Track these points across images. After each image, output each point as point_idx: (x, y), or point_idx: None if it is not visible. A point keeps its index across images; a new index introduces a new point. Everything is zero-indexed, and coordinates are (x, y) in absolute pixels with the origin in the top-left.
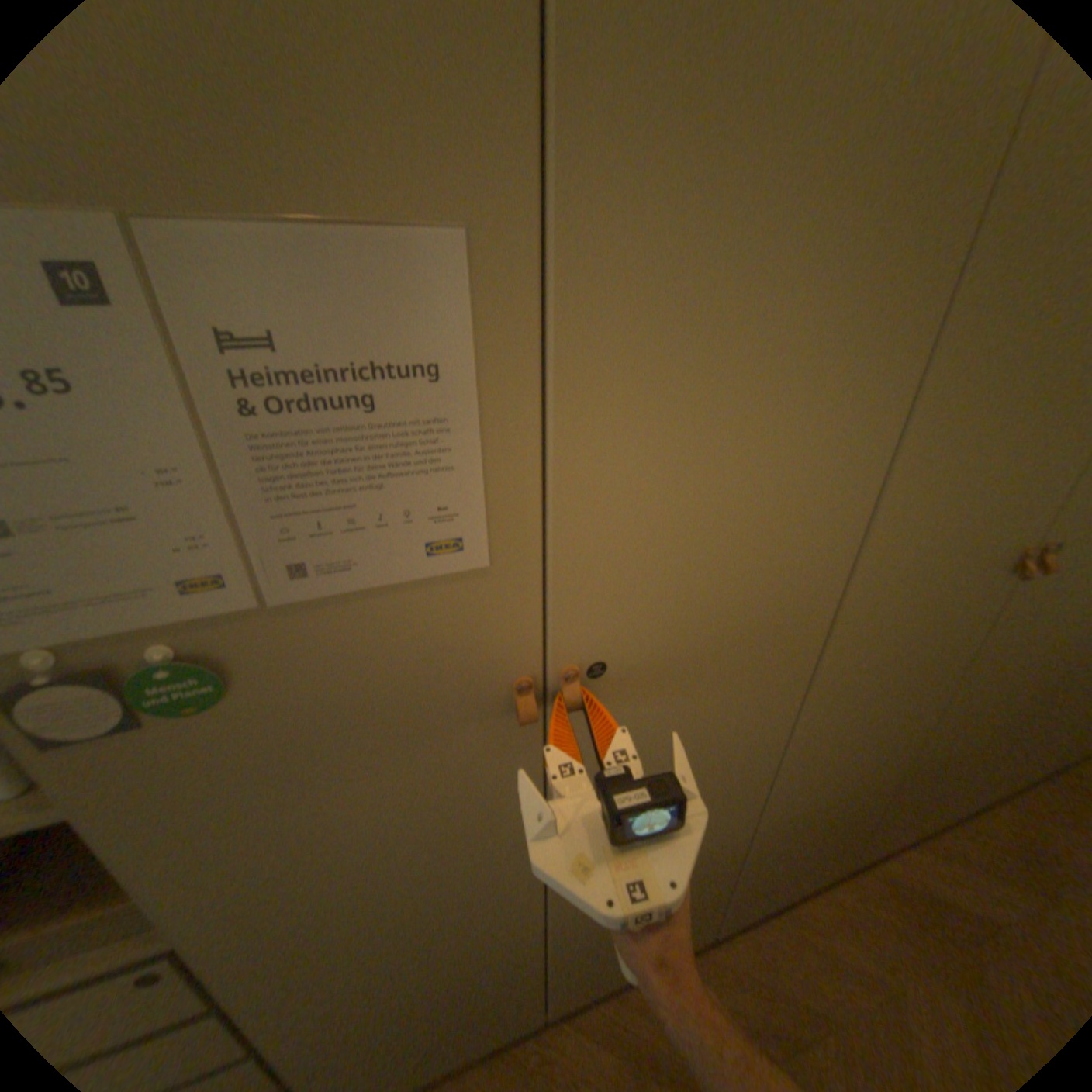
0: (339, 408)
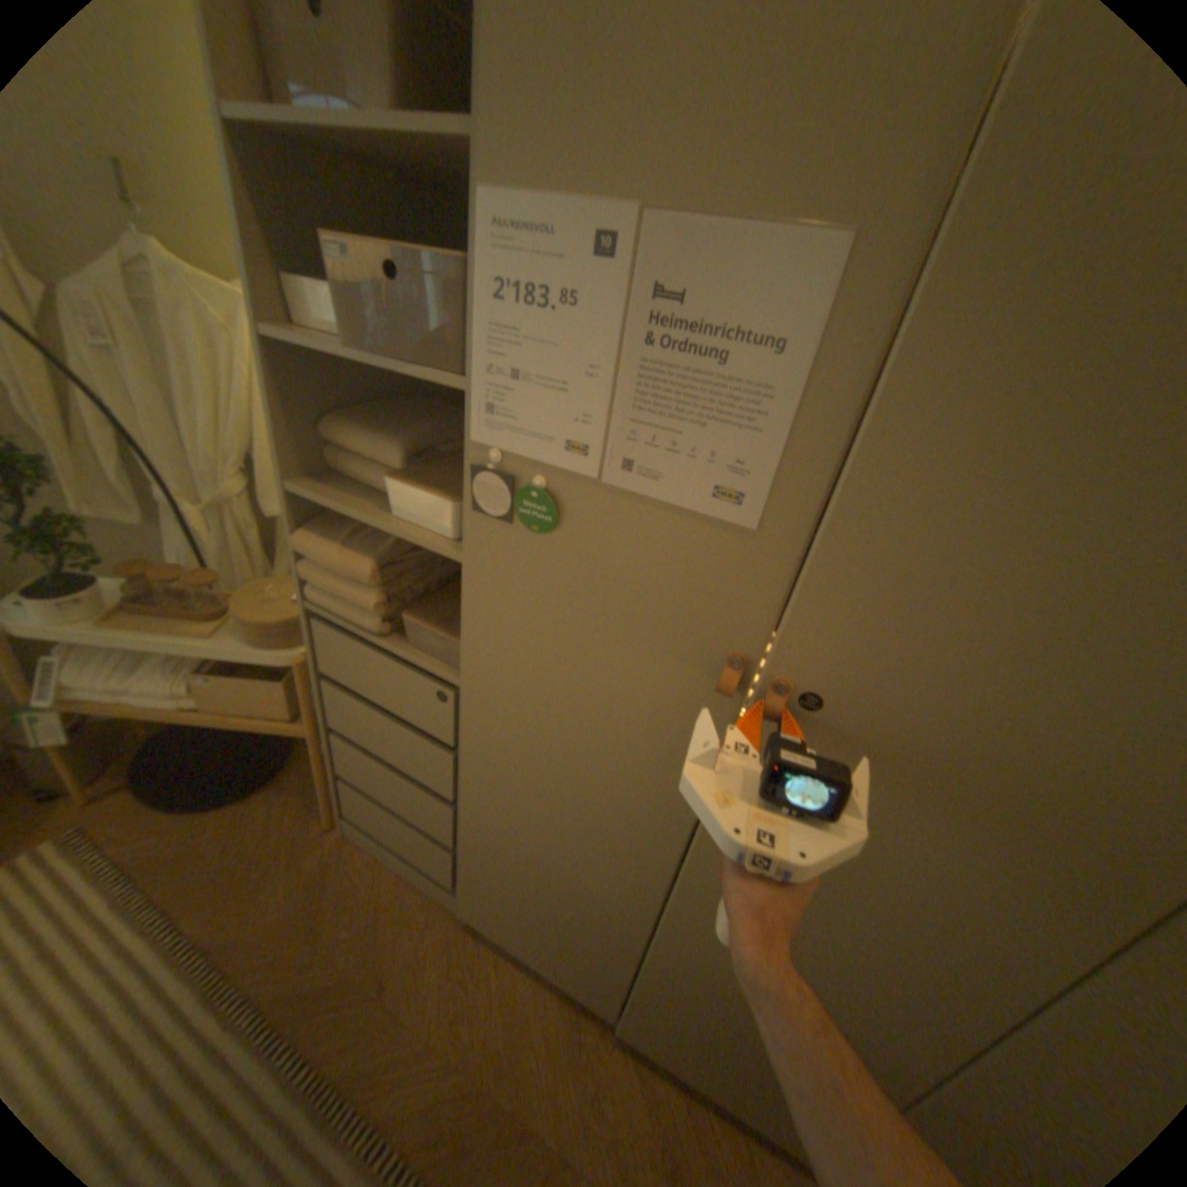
0: (702, 356)
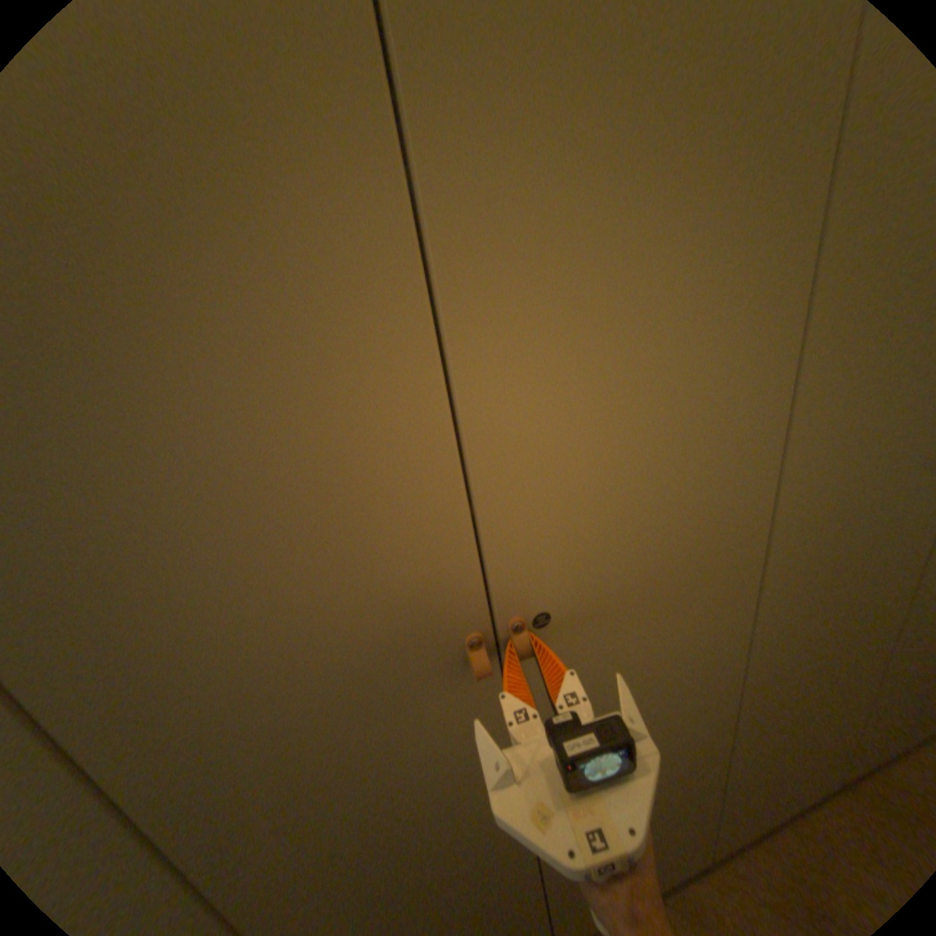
0: None
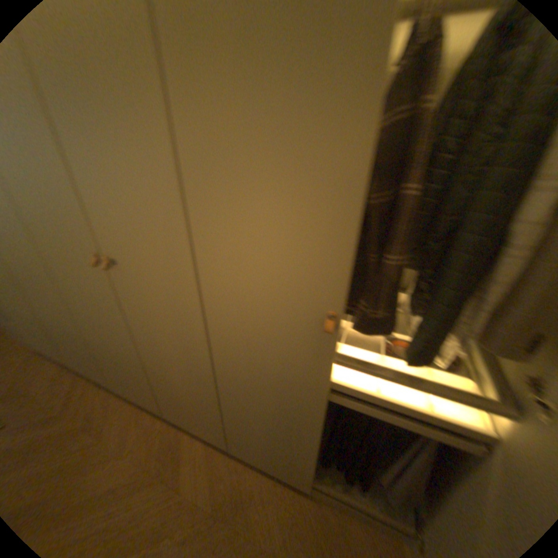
0: None
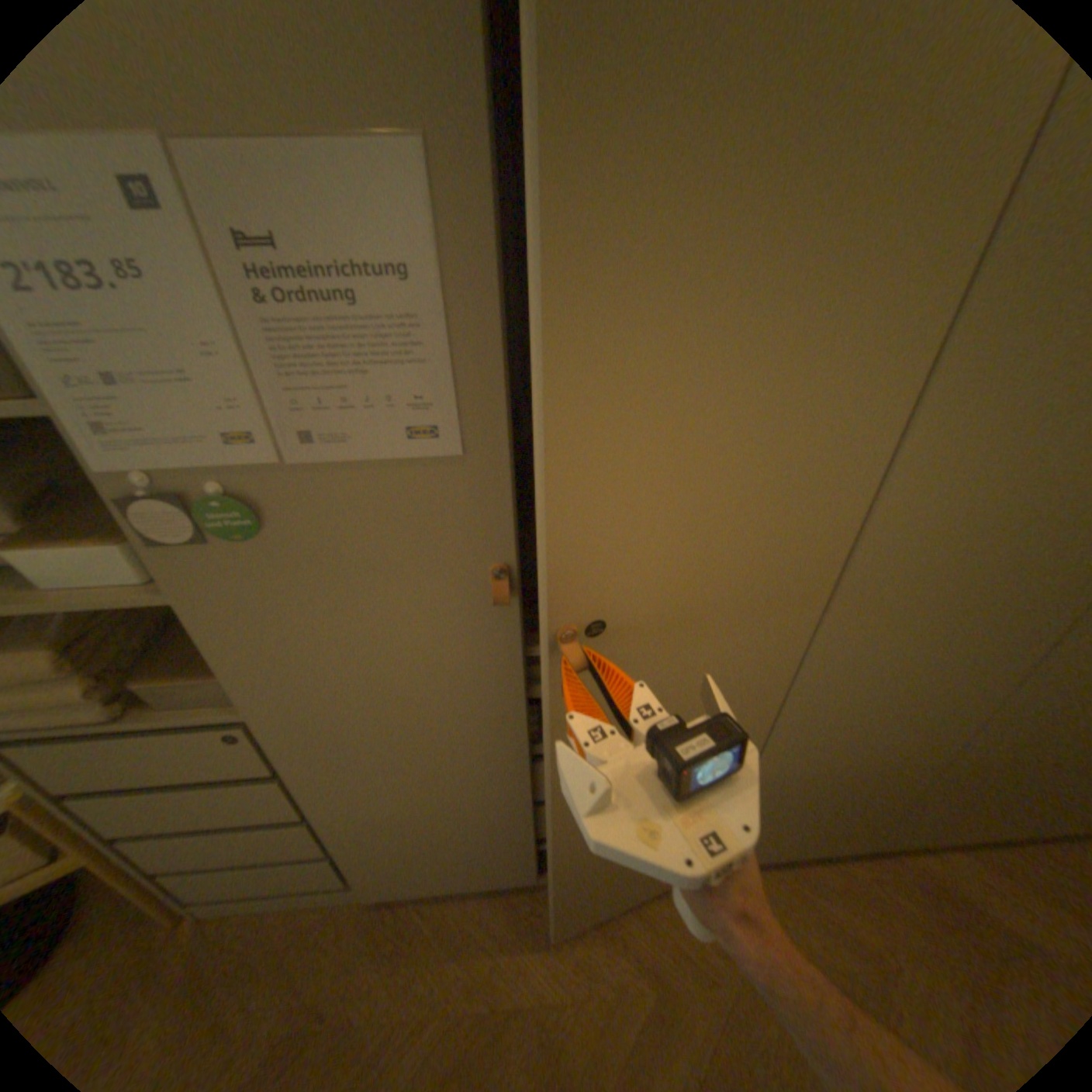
0: (329, 301)
